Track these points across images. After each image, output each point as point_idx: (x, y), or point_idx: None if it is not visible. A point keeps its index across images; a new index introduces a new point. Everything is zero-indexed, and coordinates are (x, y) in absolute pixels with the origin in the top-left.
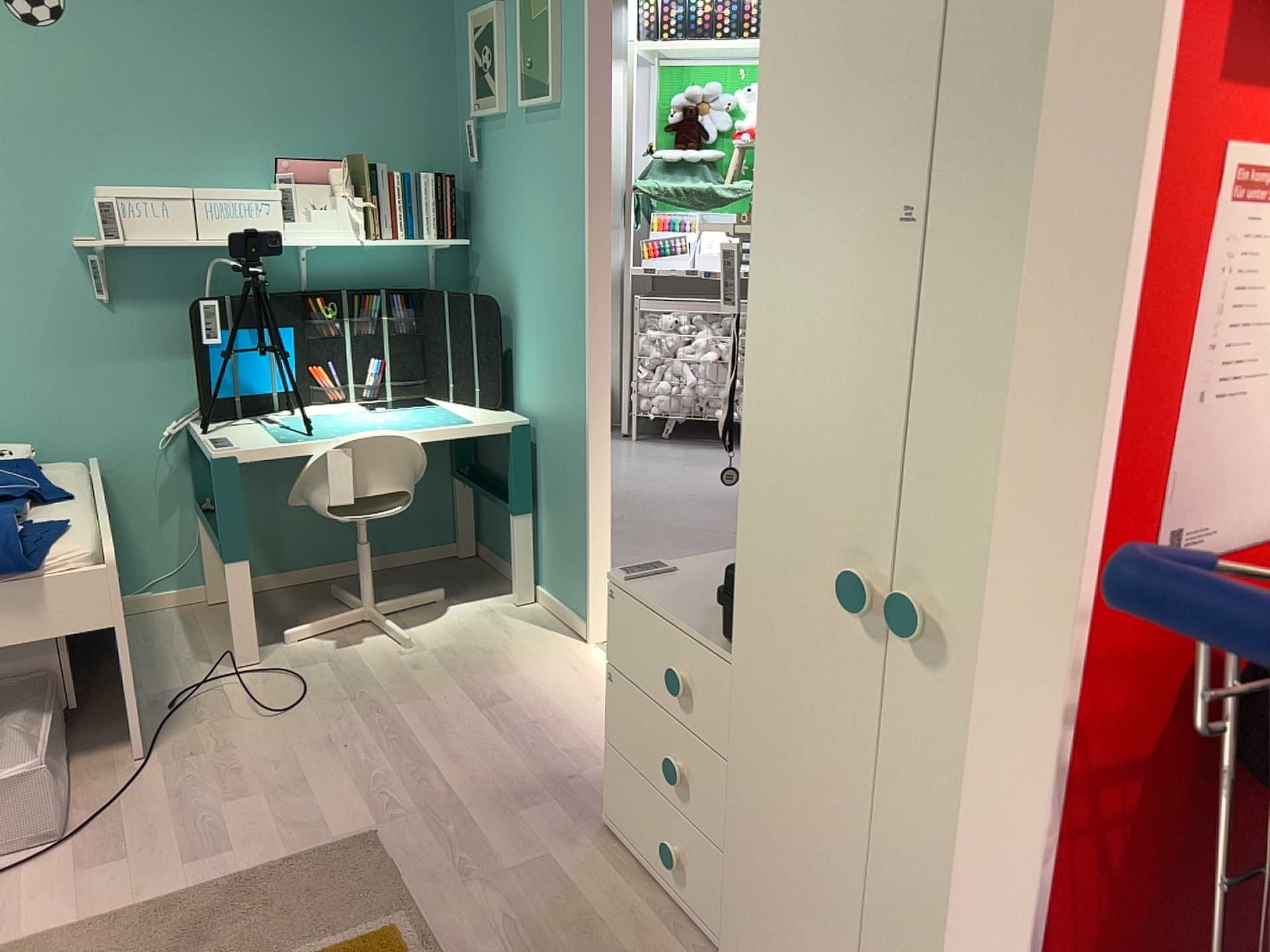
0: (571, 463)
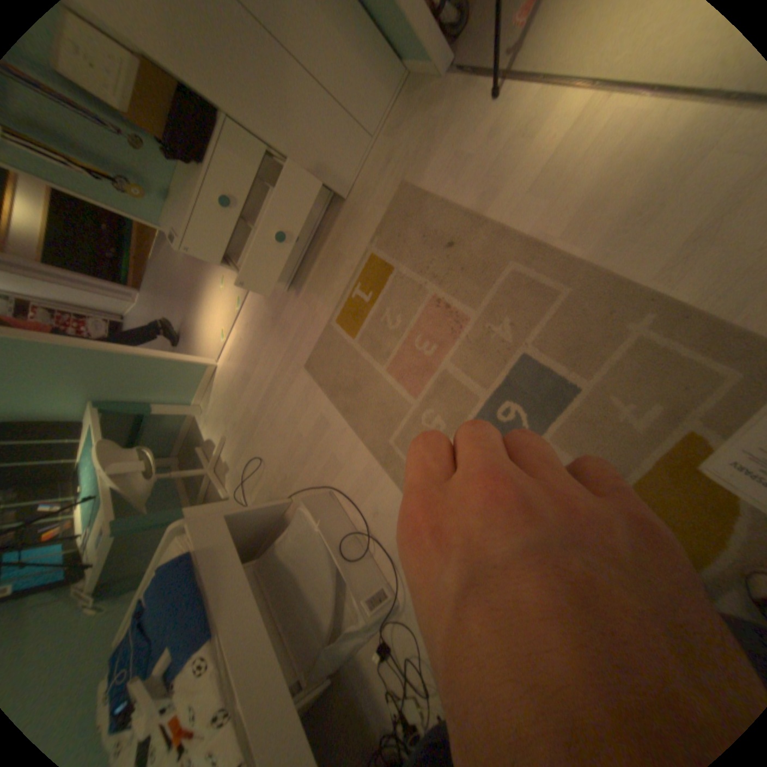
0: (116, 367)
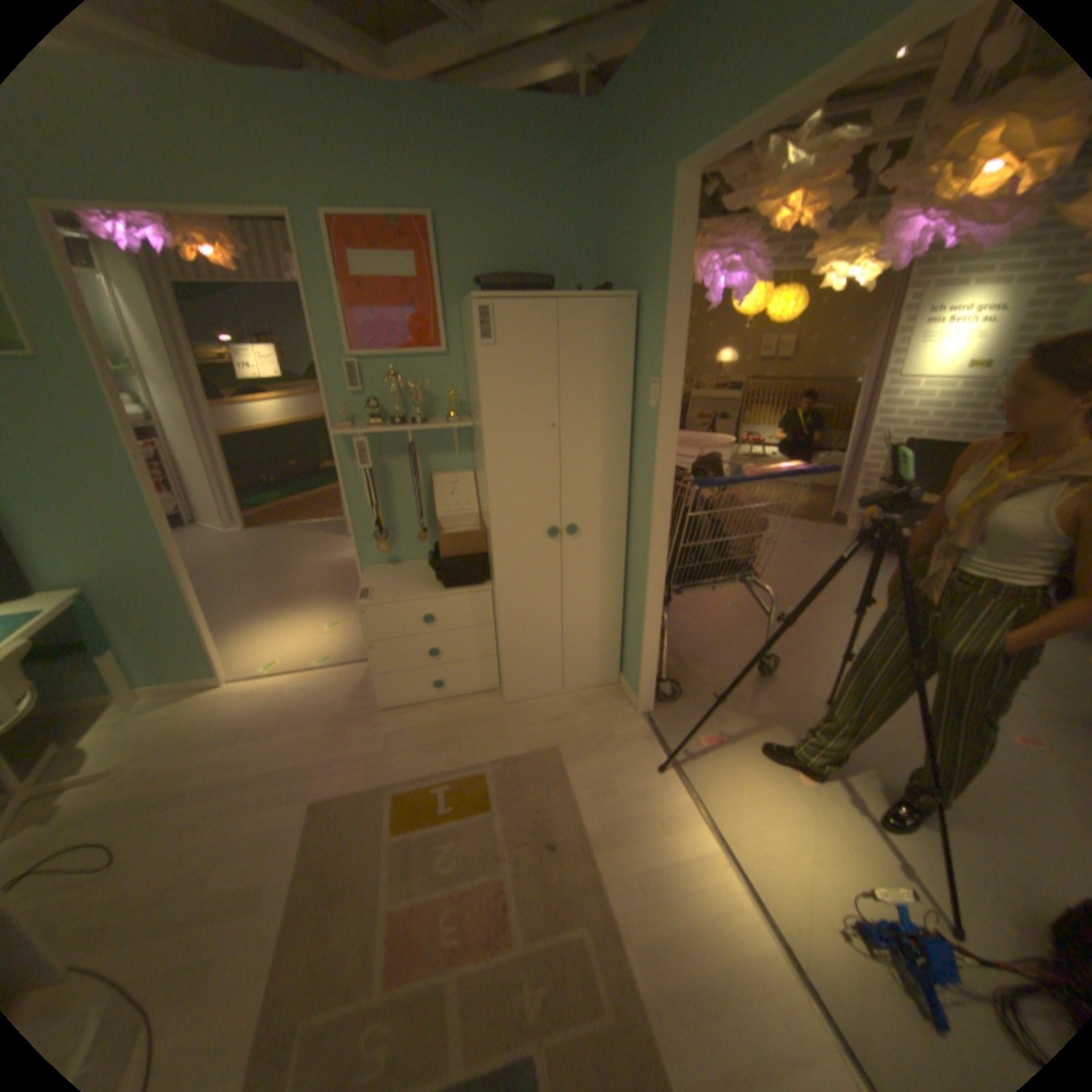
0: (154, 598)
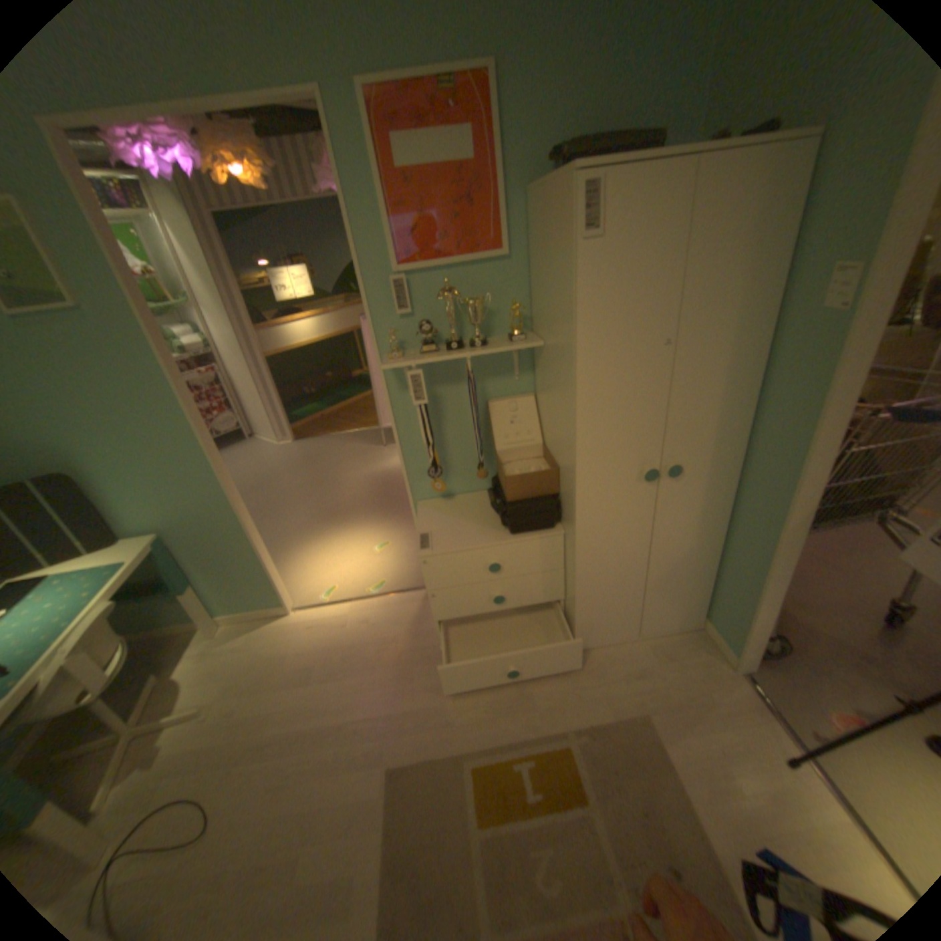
0: (222, 538)
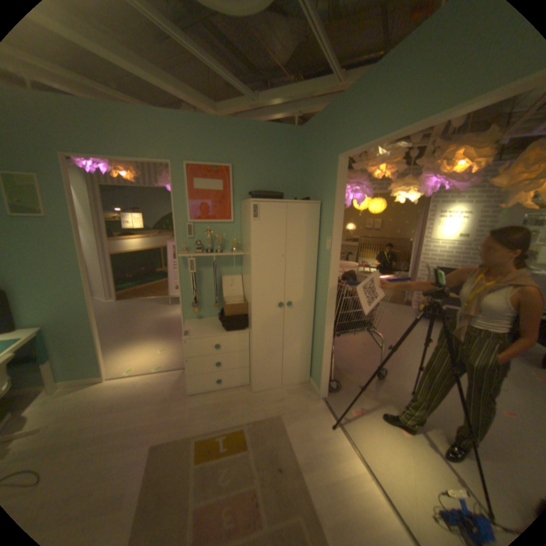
0: (77, 333)
